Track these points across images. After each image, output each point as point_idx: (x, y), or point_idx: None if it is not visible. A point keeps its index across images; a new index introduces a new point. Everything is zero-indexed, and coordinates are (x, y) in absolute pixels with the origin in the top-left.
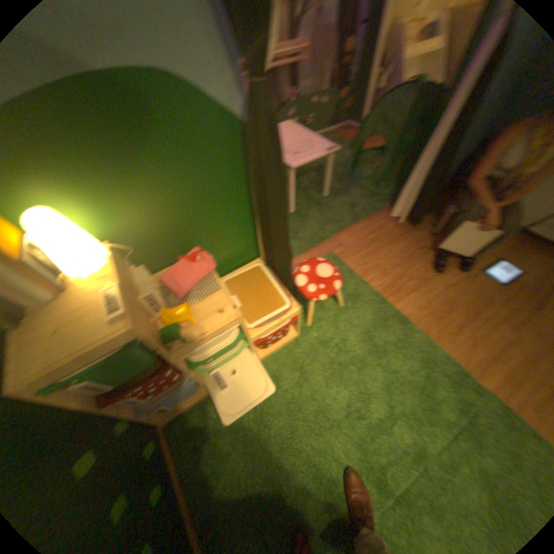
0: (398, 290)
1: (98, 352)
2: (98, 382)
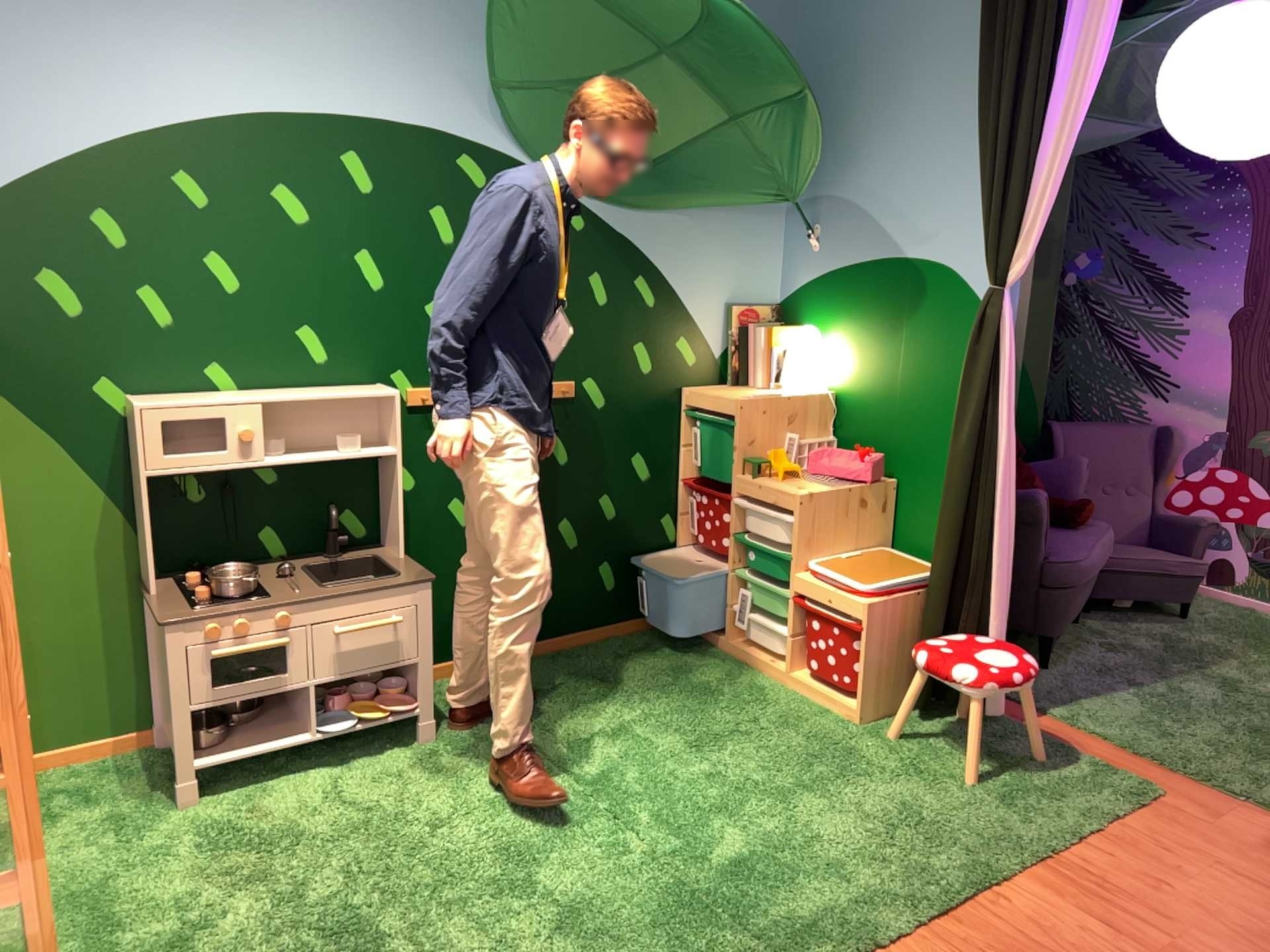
0: (1096, 898)
1: (717, 405)
2: (698, 434)
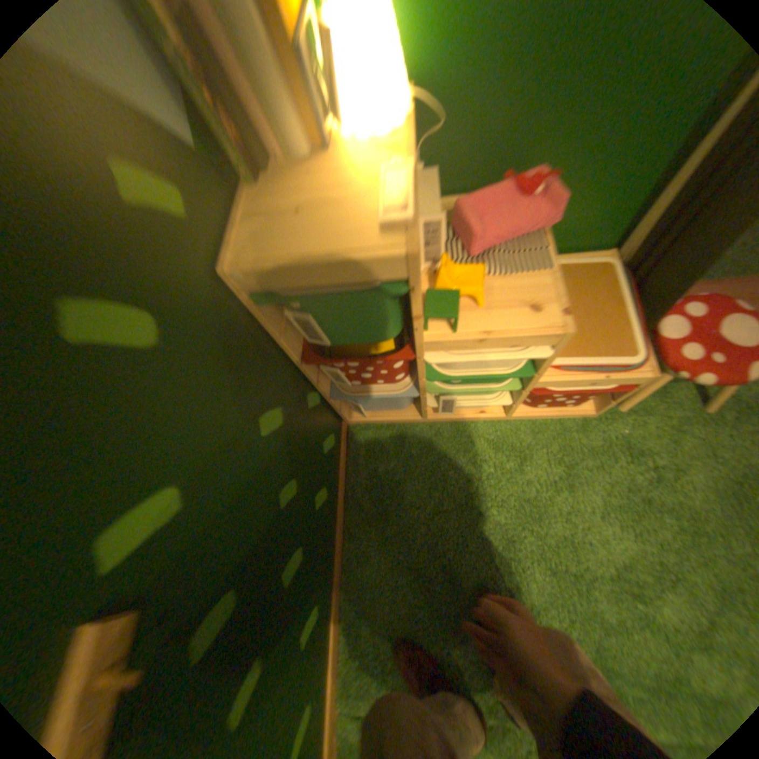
0: None
1: (345, 273)
2: (321, 324)
